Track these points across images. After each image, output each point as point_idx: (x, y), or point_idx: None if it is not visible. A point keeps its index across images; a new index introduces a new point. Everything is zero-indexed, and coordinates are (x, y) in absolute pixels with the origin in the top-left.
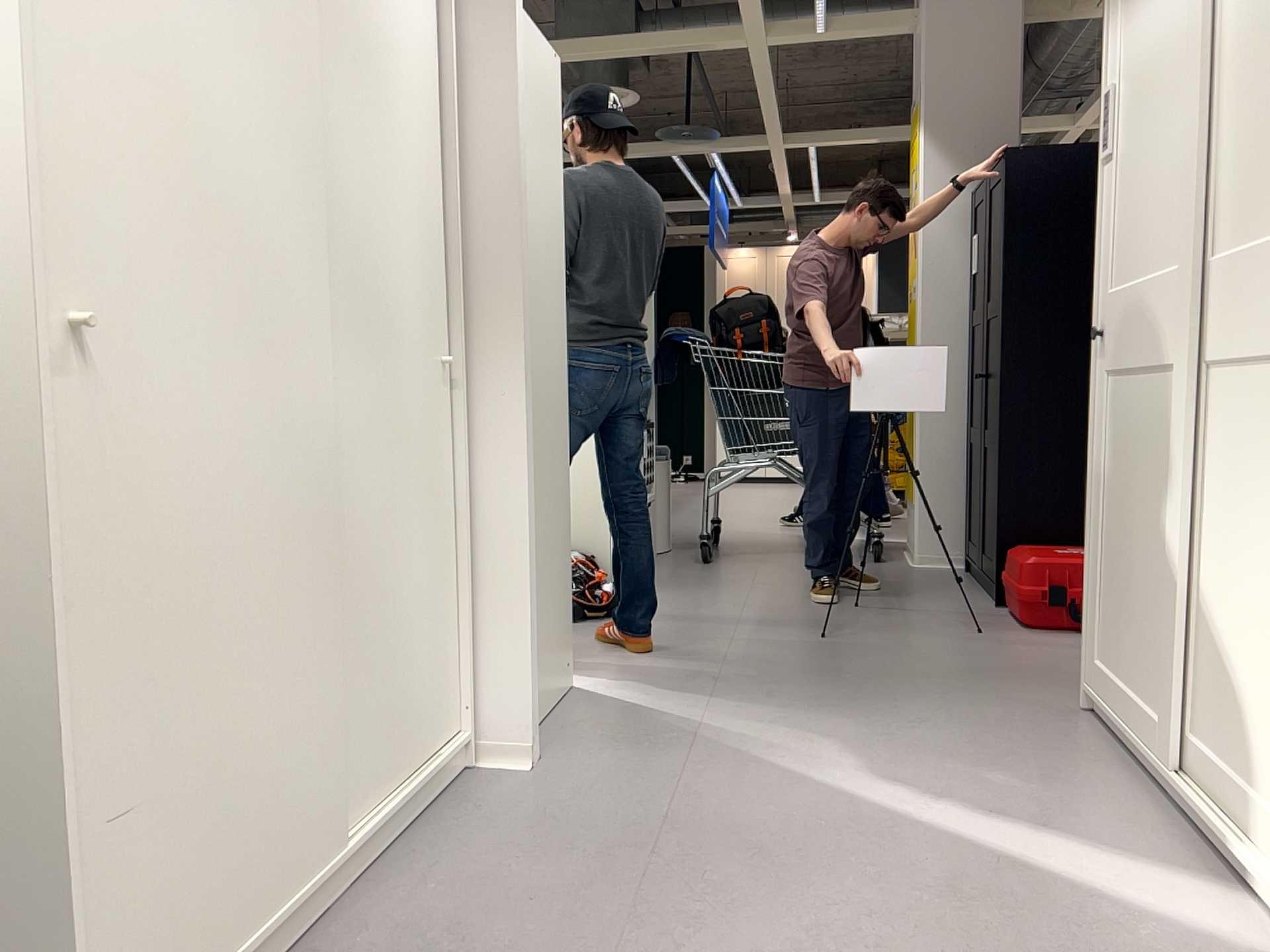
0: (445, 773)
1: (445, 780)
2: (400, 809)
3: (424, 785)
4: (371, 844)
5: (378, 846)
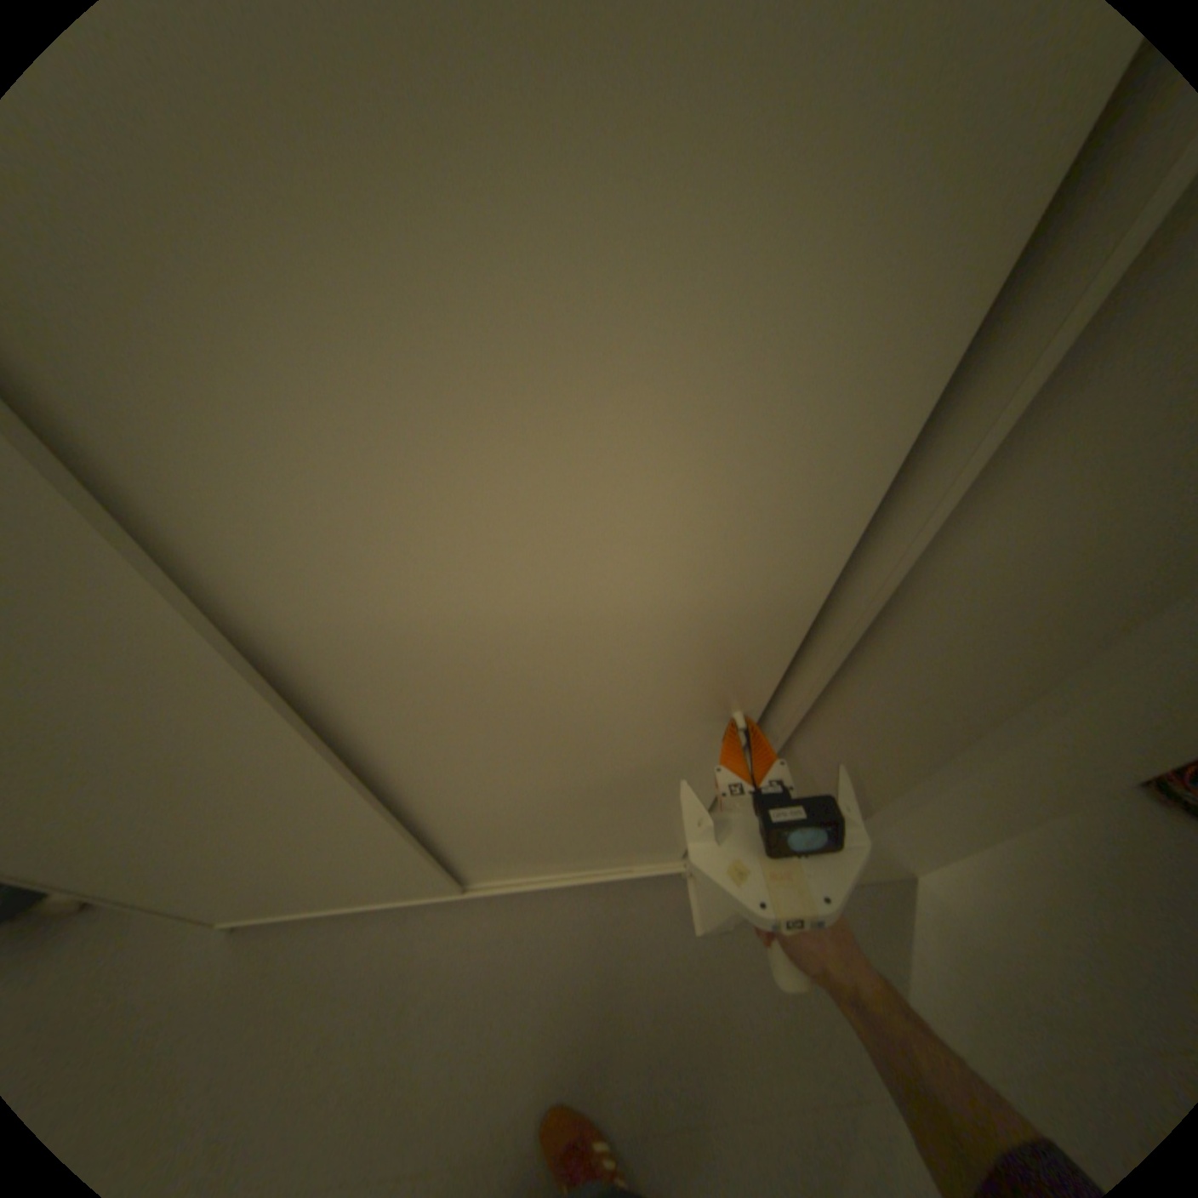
0: (634, 878)
1: (634, 879)
2: (545, 888)
3: (591, 882)
4: (500, 894)
5: (513, 893)
